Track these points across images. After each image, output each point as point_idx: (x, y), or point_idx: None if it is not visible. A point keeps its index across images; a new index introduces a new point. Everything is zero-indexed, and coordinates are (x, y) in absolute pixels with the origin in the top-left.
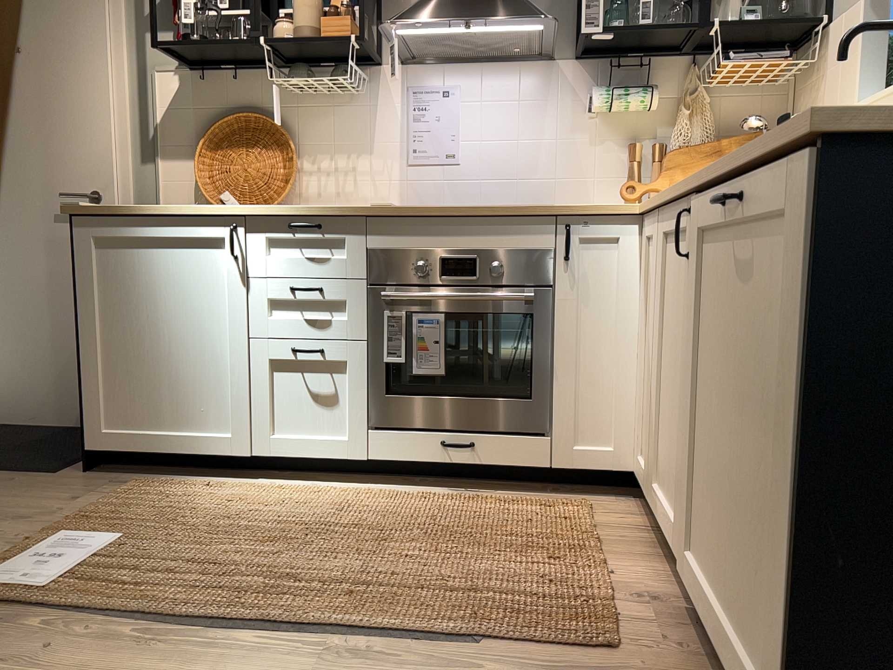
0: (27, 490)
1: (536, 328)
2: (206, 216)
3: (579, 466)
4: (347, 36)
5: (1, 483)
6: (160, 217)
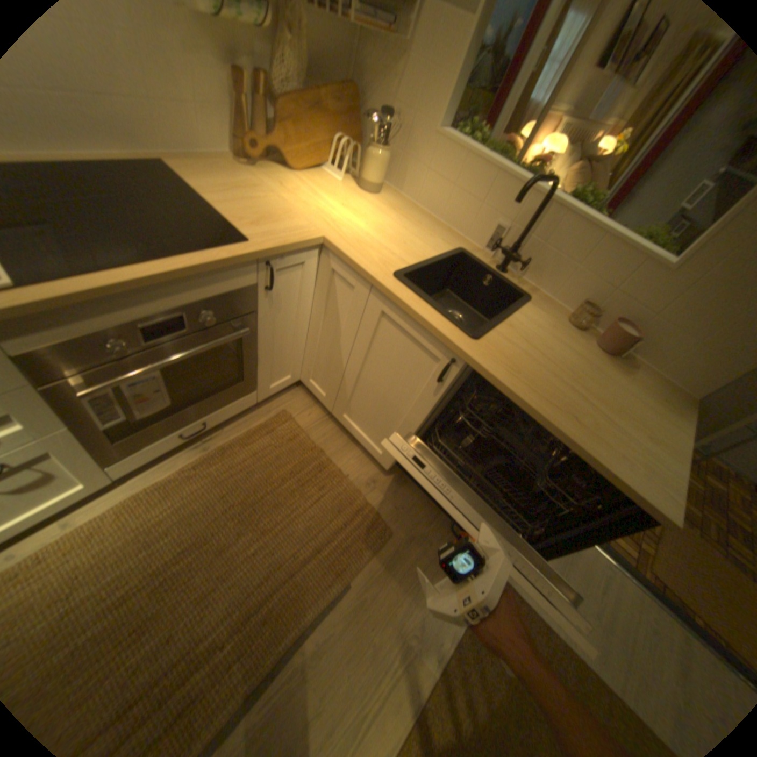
0: None
1: (244, 341)
2: None
3: (272, 392)
4: None
5: None
6: None
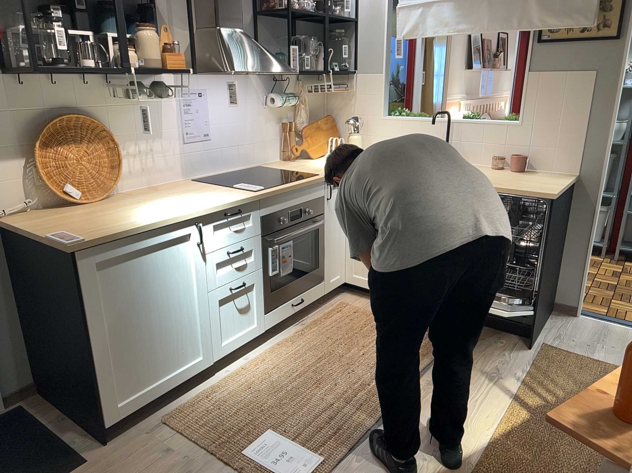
0: None
1: (319, 234)
2: (180, 222)
3: (332, 289)
4: (183, 68)
5: None
6: (149, 231)
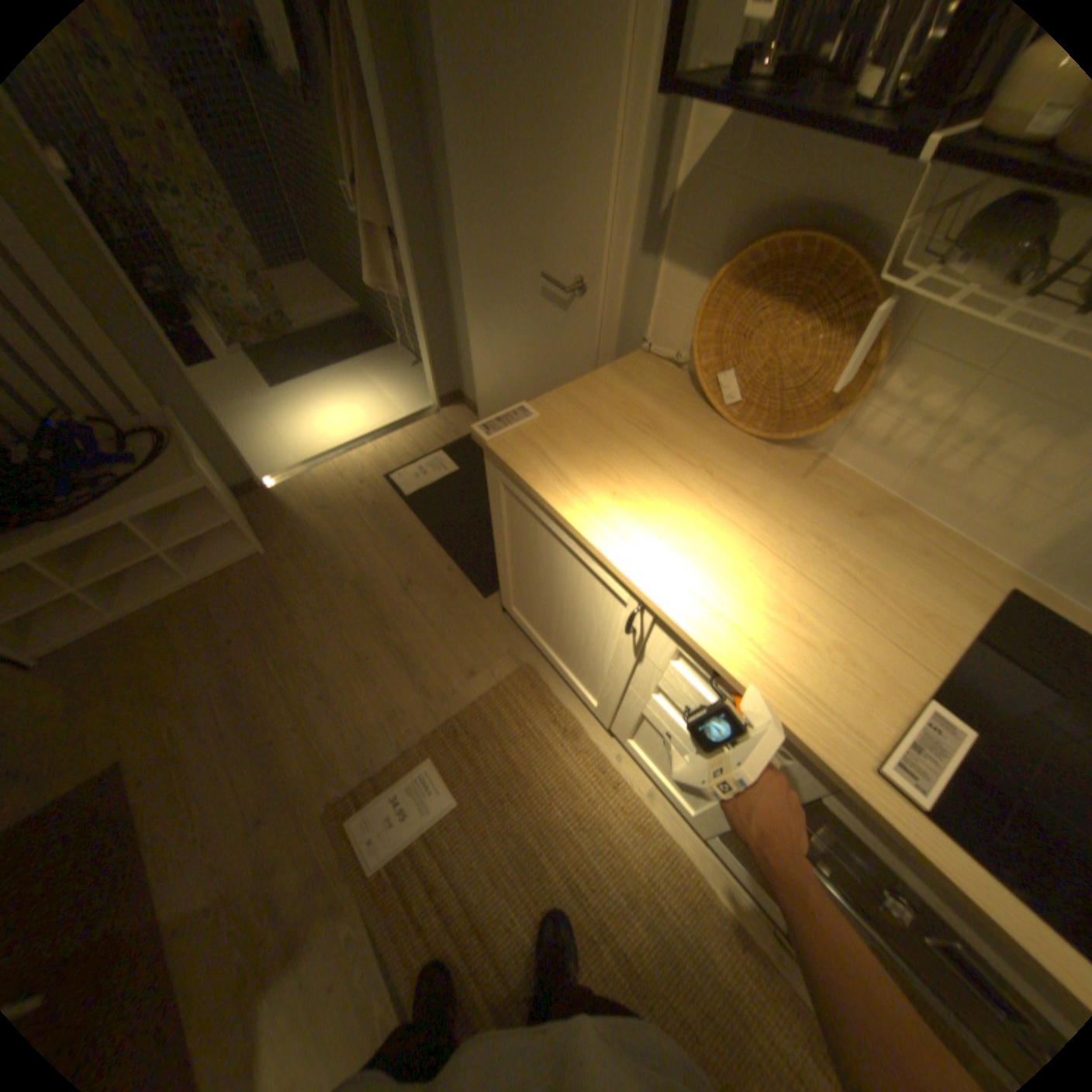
0: (455, 626)
1: None
2: (613, 570)
3: None
4: None
5: (448, 594)
6: (563, 523)
